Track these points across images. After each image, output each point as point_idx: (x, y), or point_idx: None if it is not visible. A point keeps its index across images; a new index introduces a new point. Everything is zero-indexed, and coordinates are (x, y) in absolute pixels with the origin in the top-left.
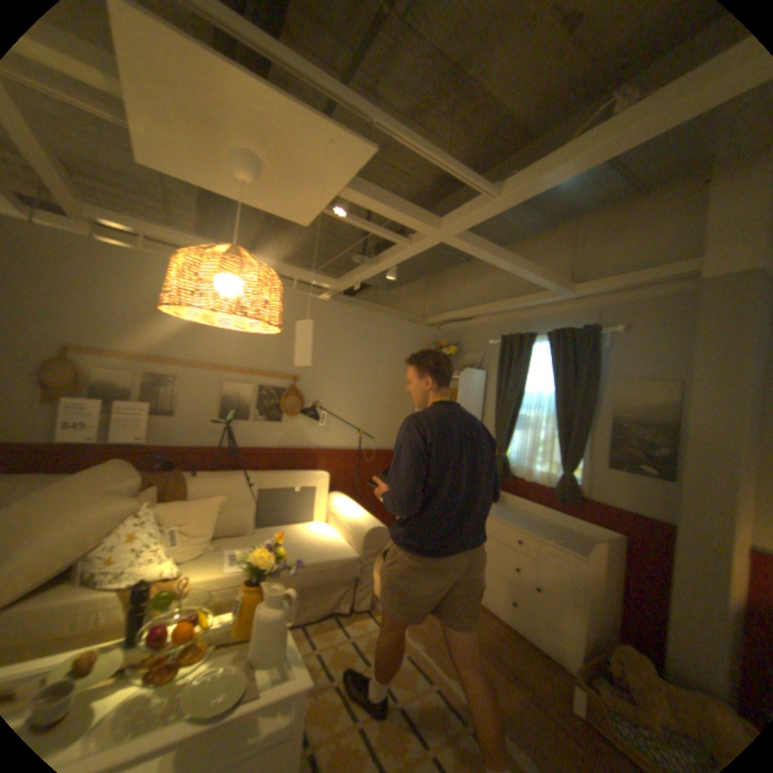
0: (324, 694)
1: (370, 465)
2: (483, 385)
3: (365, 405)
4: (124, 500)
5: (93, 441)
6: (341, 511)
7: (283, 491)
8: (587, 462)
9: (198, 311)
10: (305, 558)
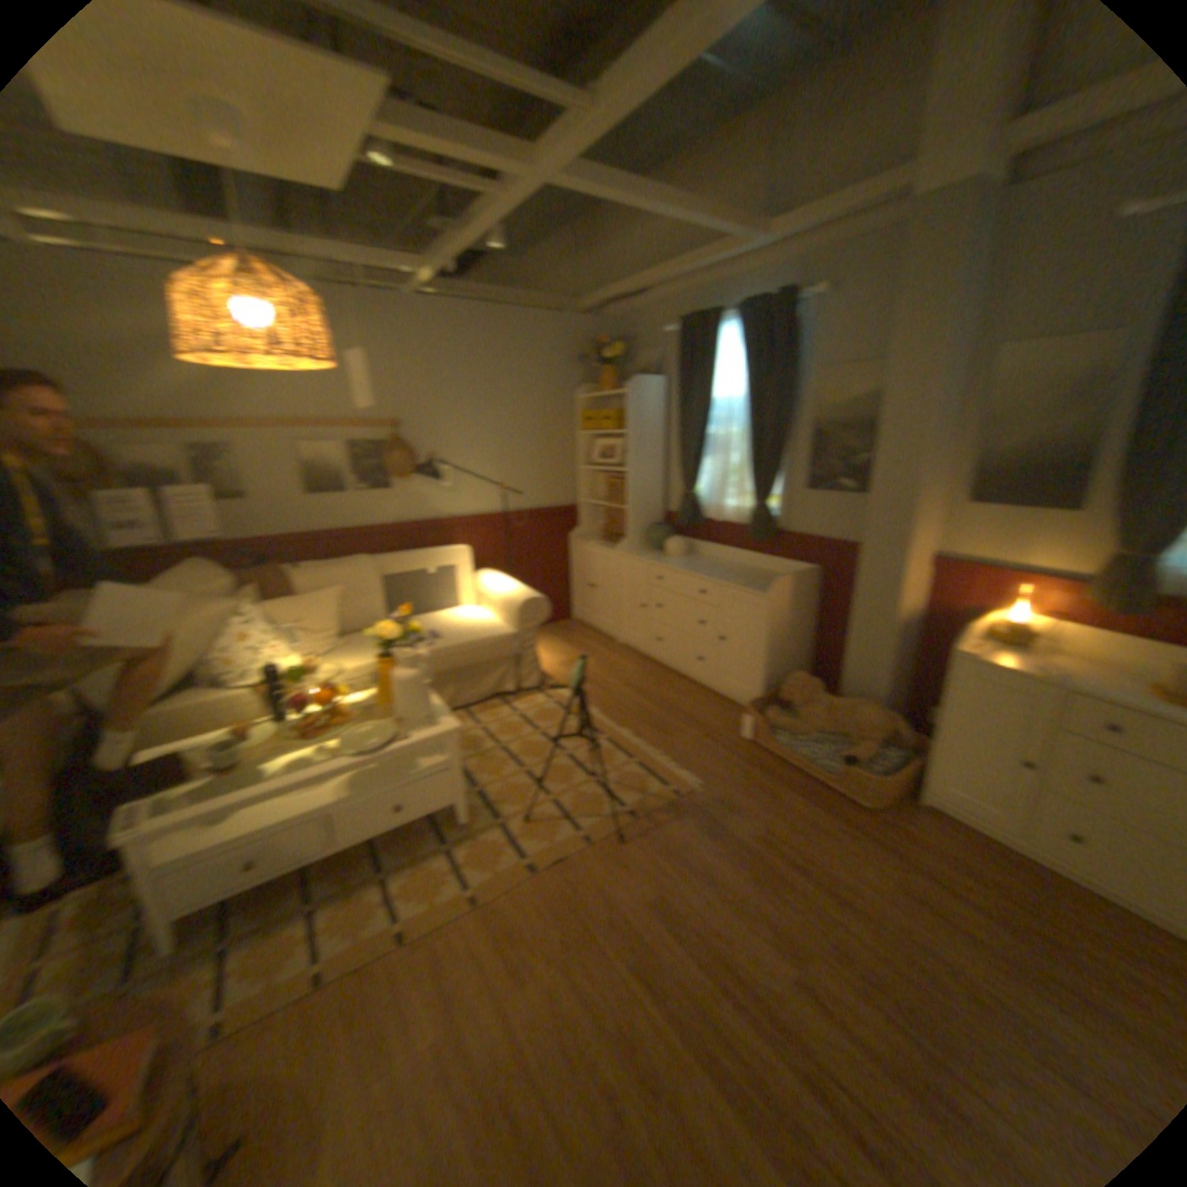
0: (488, 755)
1: (524, 533)
2: (661, 400)
3: (501, 452)
4: (217, 605)
5: (150, 545)
6: (489, 590)
7: (409, 574)
8: (781, 487)
9: (221, 354)
10: (449, 641)
